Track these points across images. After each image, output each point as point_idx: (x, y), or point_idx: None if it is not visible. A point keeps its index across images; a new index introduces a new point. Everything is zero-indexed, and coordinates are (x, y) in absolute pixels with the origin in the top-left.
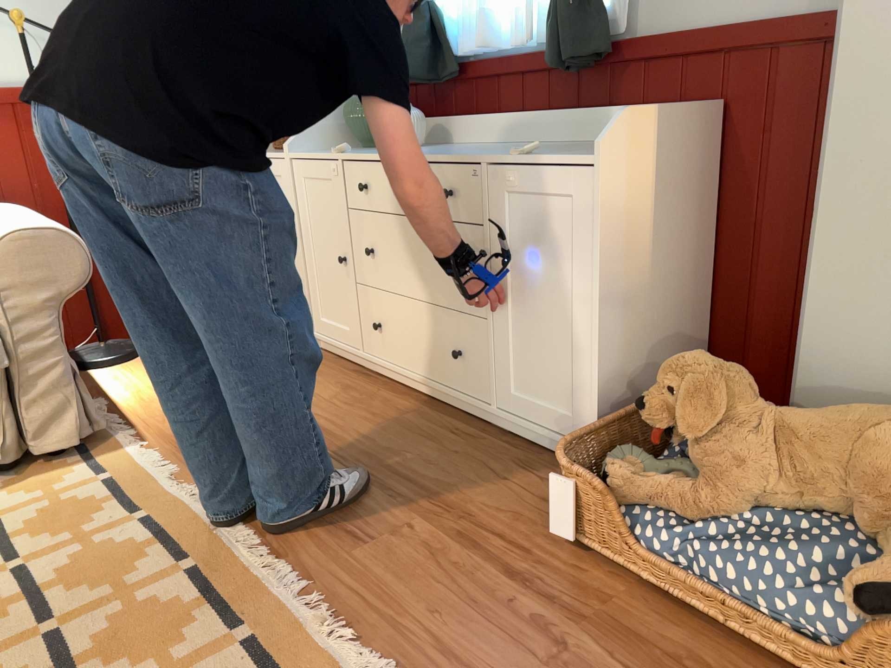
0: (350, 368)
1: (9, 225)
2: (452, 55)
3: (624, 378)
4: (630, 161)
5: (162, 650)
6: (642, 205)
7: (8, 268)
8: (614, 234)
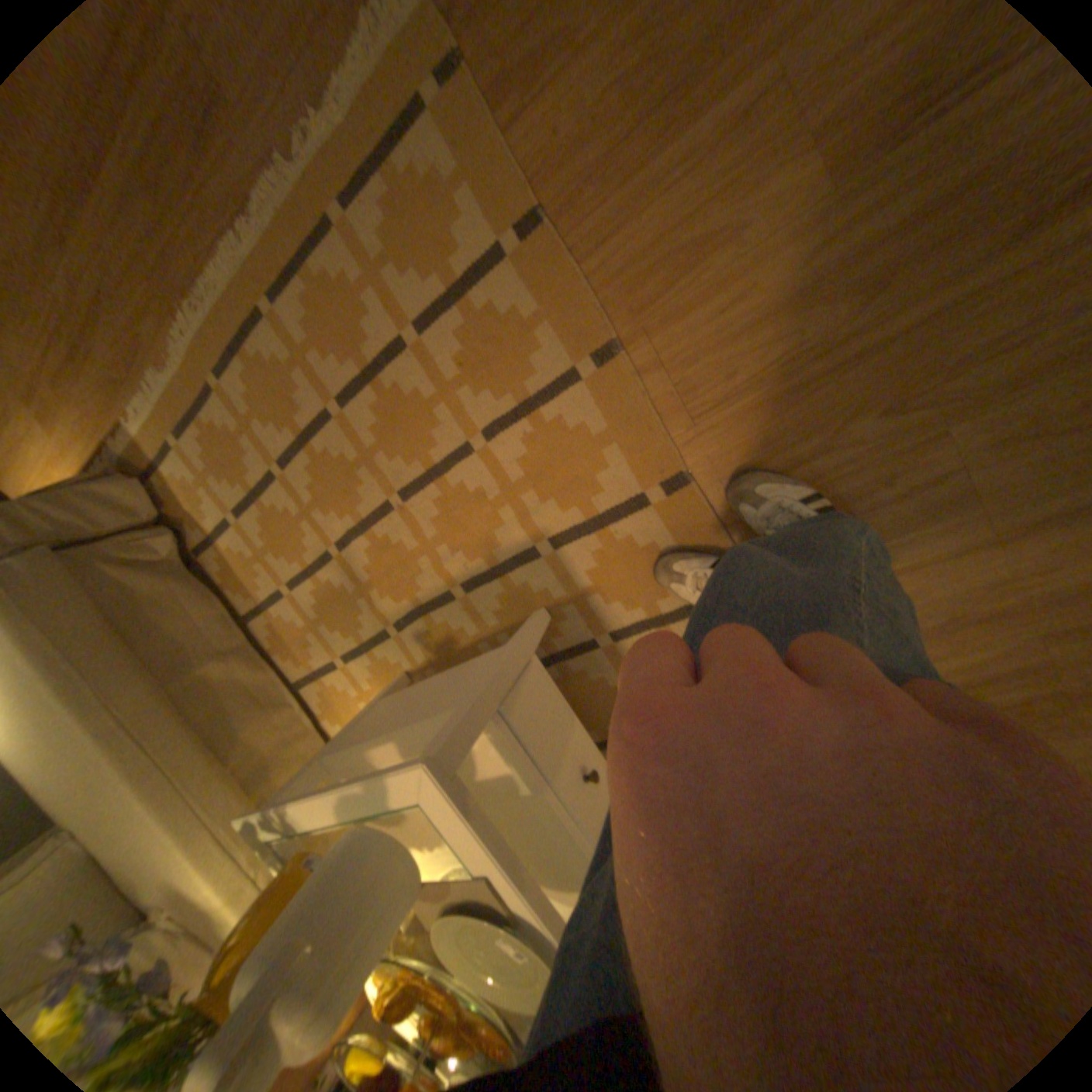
0: None
1: None
2: None
3: None
4: None
5: (348, 289)
6: None
7: None
8: None
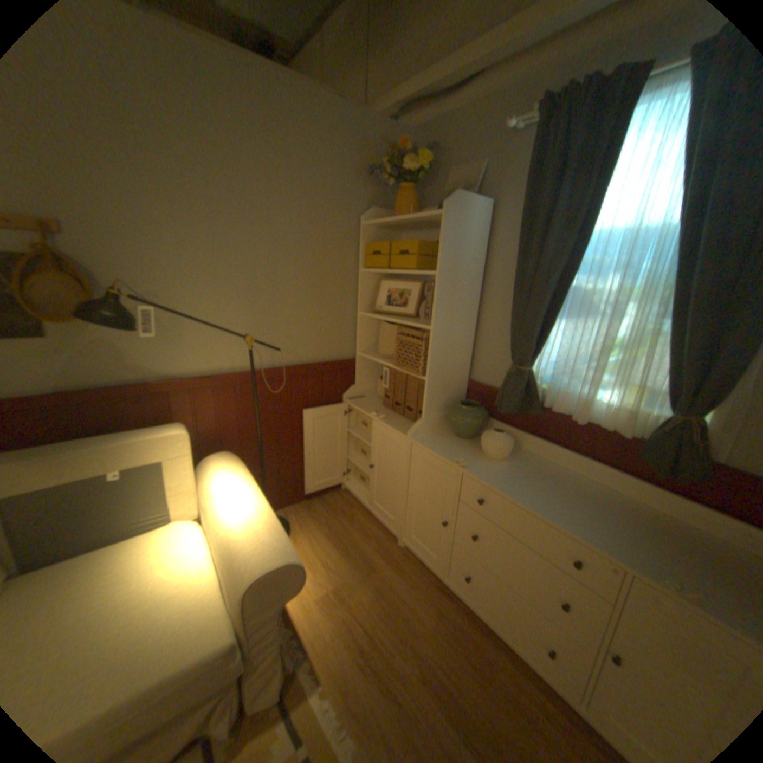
0: (435, 582)
1: (249, 543)
2: (541, 404)
3: None
4: None
5: None
6: None
7: (253, 603)
8: None
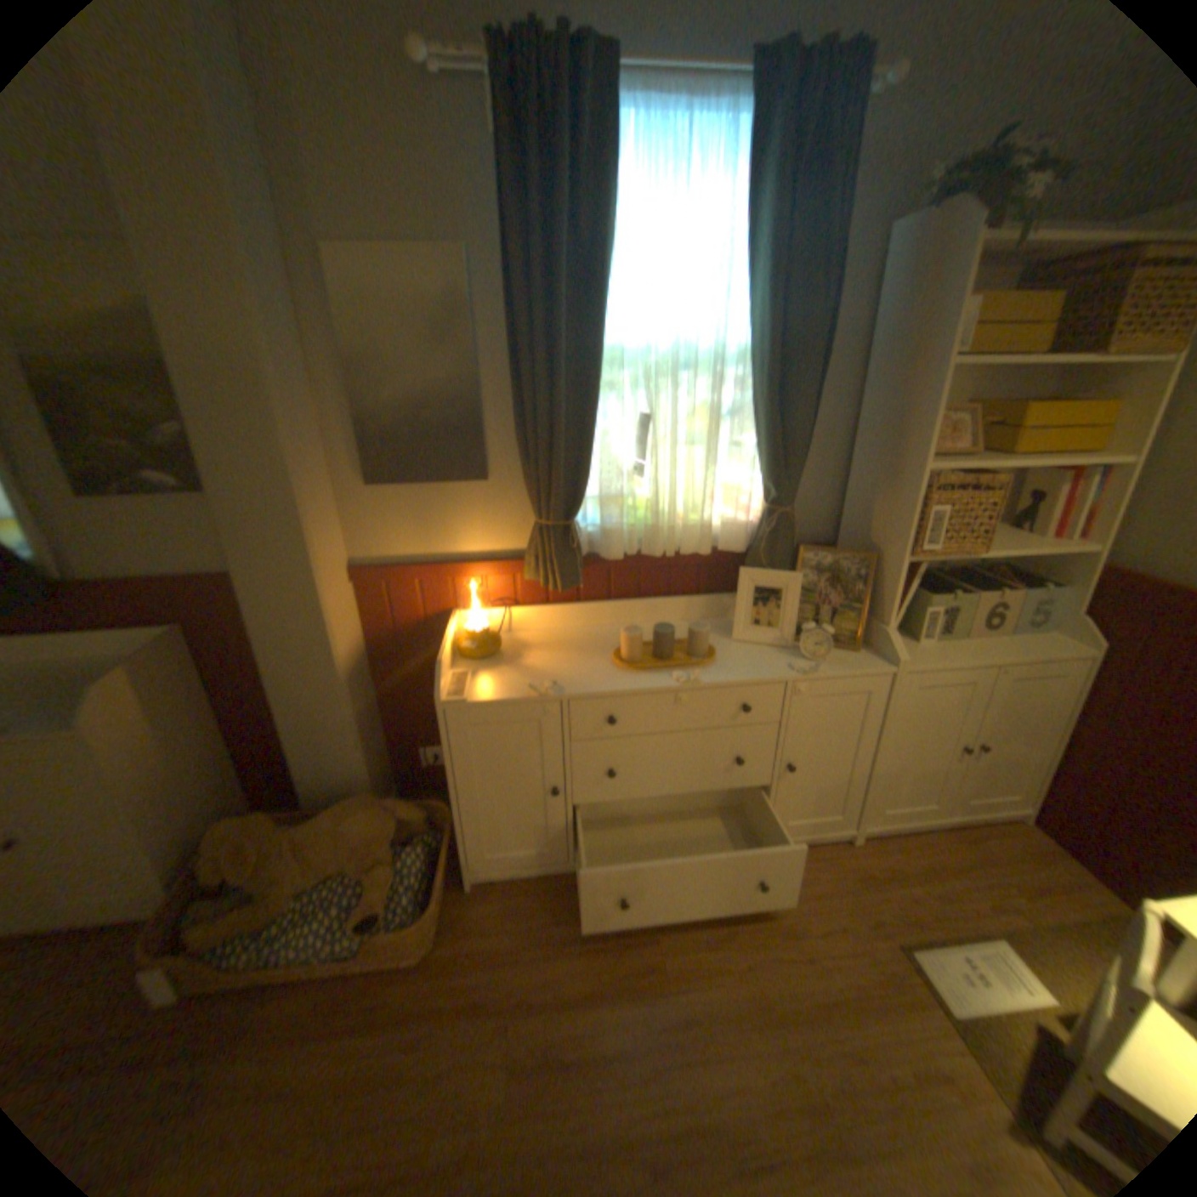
0: None
1: None
2: None
3: (174, 849)
4: (113, 717)
5: None
6: (138, 735)
7: None
8: (121, 772)
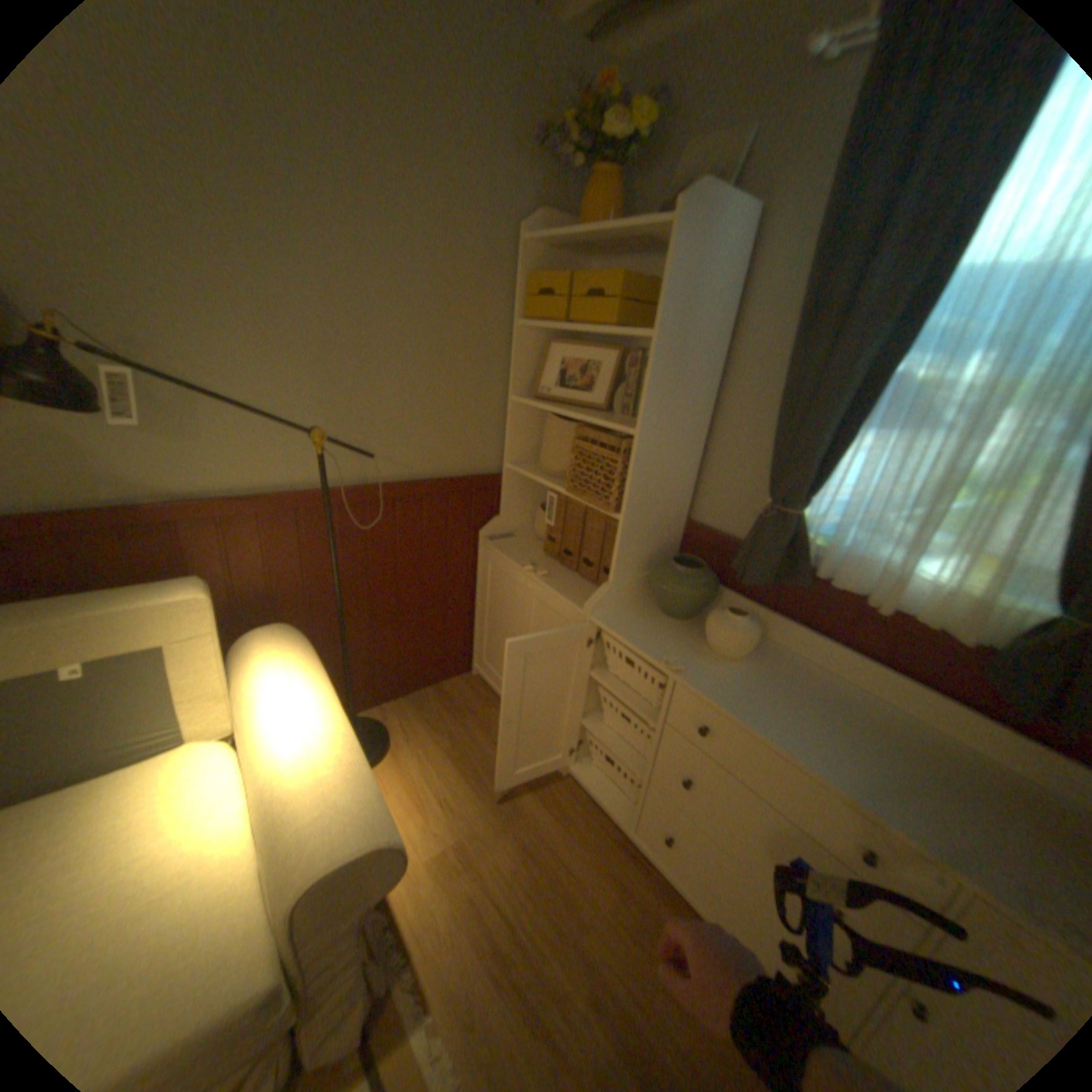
0: (613, 835)
1: (306, 806)
2: (813, 571)
3: None
4: None
5: None
6: None
7: (310, 917)
8: None
